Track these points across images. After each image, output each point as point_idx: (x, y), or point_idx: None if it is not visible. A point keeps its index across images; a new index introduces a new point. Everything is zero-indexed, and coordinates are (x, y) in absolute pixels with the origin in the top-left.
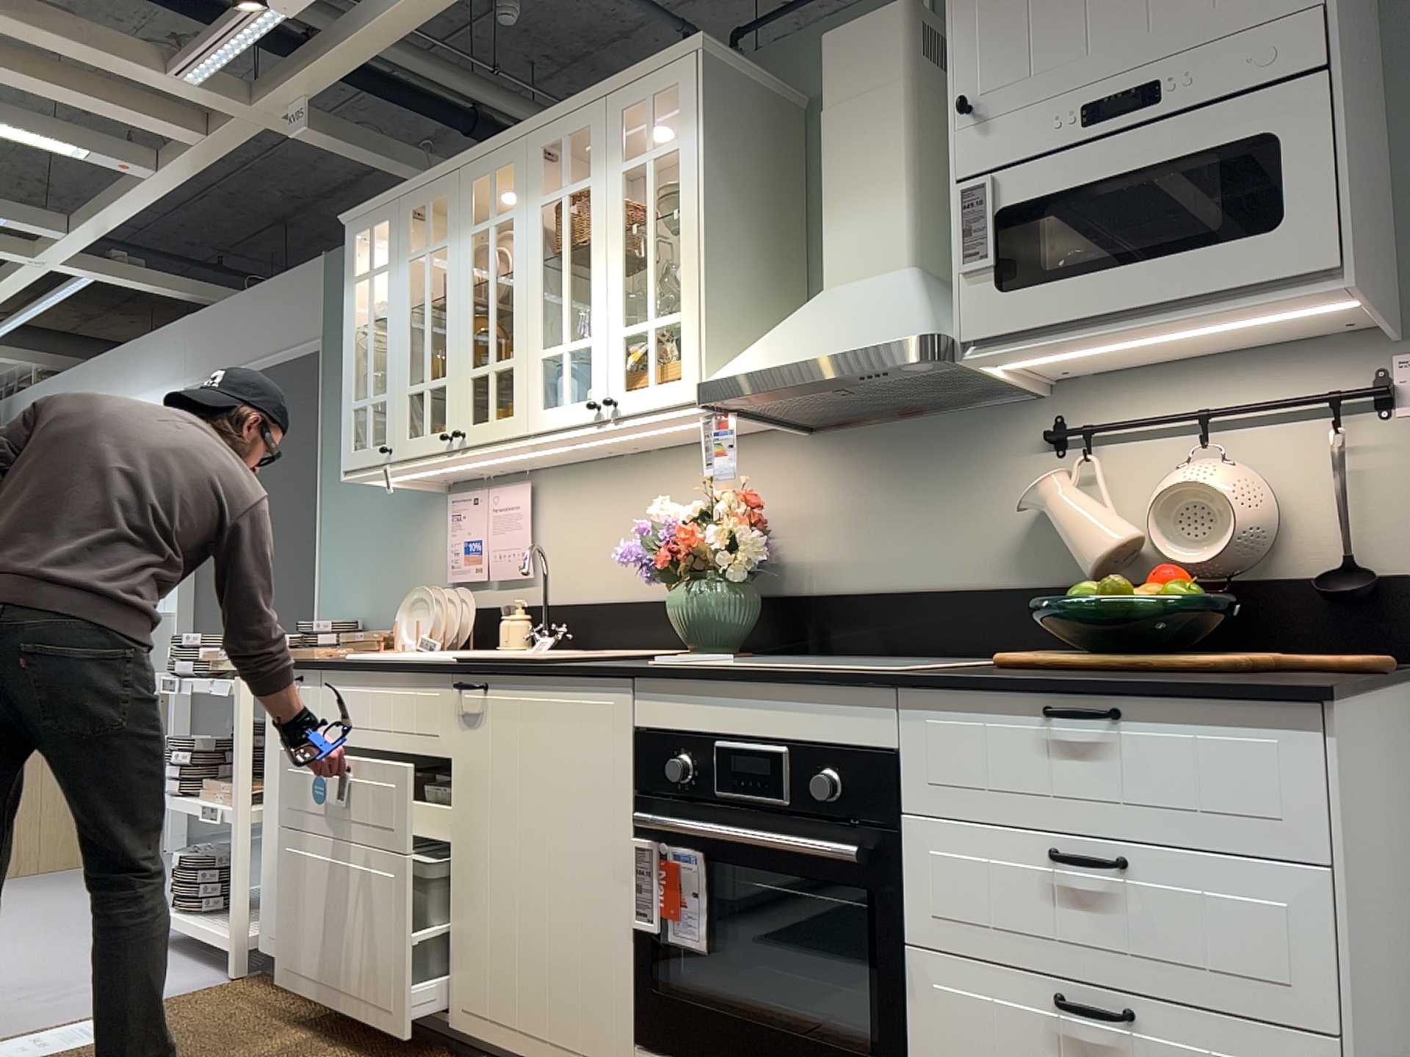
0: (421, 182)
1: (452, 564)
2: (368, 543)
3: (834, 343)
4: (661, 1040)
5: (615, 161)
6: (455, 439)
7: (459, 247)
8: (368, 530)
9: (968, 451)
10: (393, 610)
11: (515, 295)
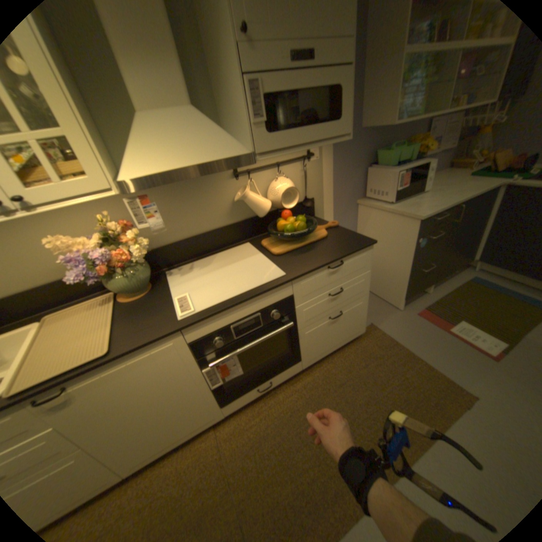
0: None
1: None
2: None
3: (201, 155)
4: (230, 400)
5: None
6: None
7: None
8: None
9: (206, 182)
10: None
11: None
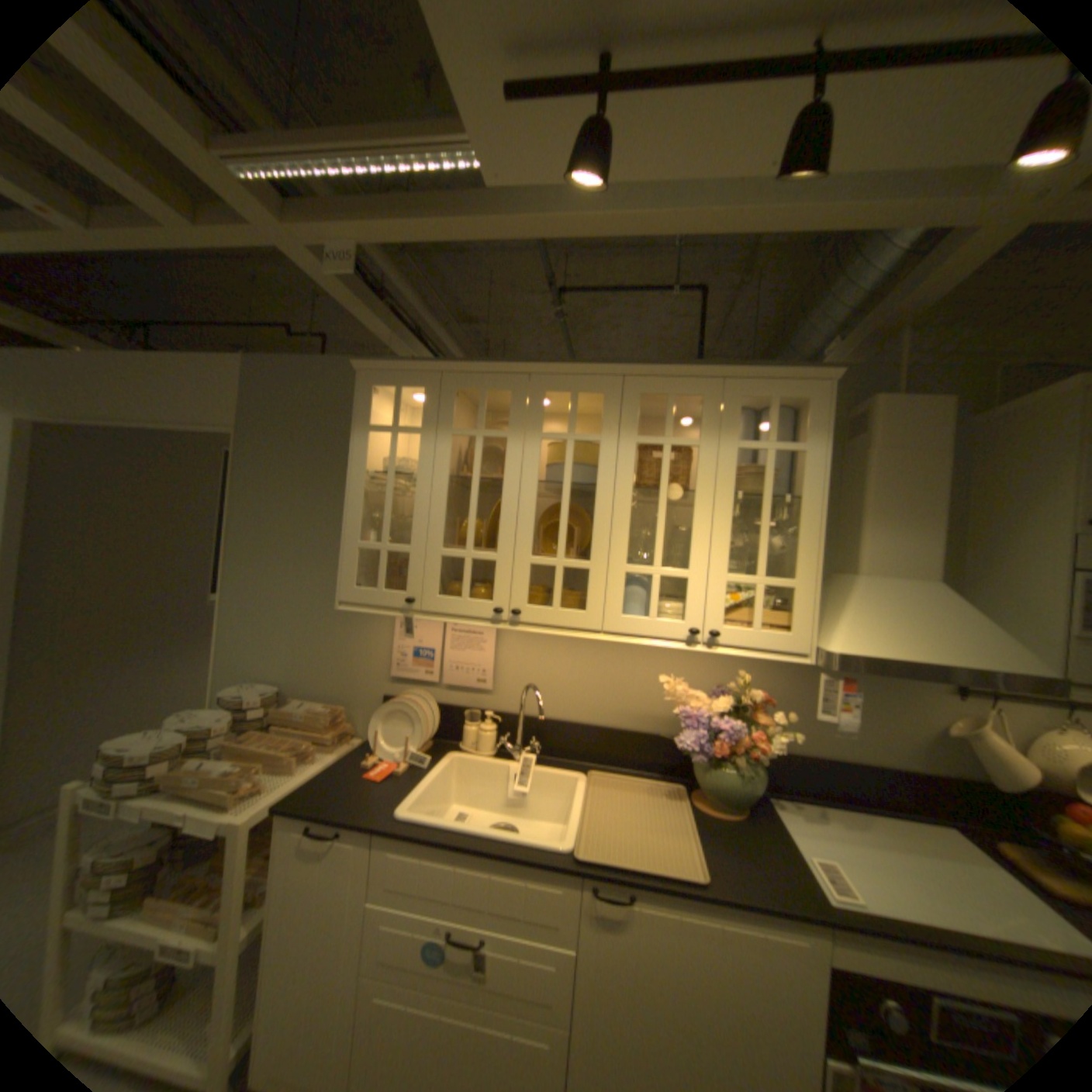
0: (476, 367)
1: (400, 663)
2: (286, 622)
3: (963, 656)
4: None
5: (732, 435)
6: (507, 613)
7: (523, 442)
8: (287, 610)
9: (900, 684)
10: (317, 683)
11: (598, 510)
